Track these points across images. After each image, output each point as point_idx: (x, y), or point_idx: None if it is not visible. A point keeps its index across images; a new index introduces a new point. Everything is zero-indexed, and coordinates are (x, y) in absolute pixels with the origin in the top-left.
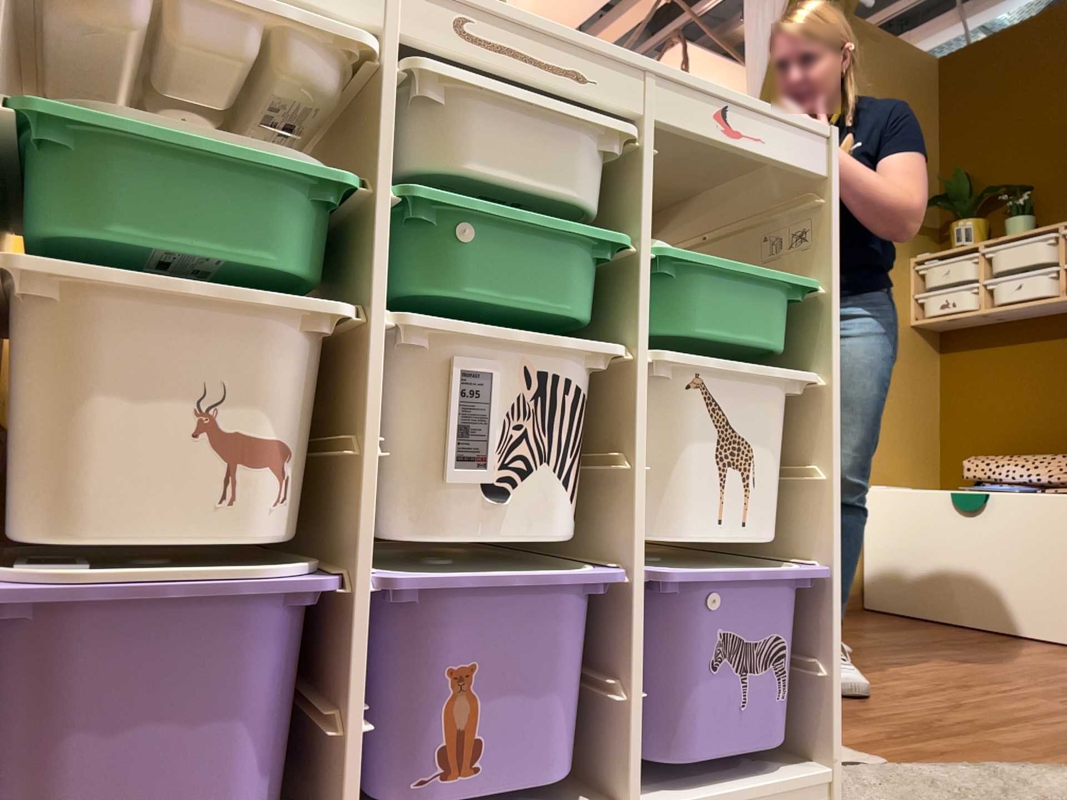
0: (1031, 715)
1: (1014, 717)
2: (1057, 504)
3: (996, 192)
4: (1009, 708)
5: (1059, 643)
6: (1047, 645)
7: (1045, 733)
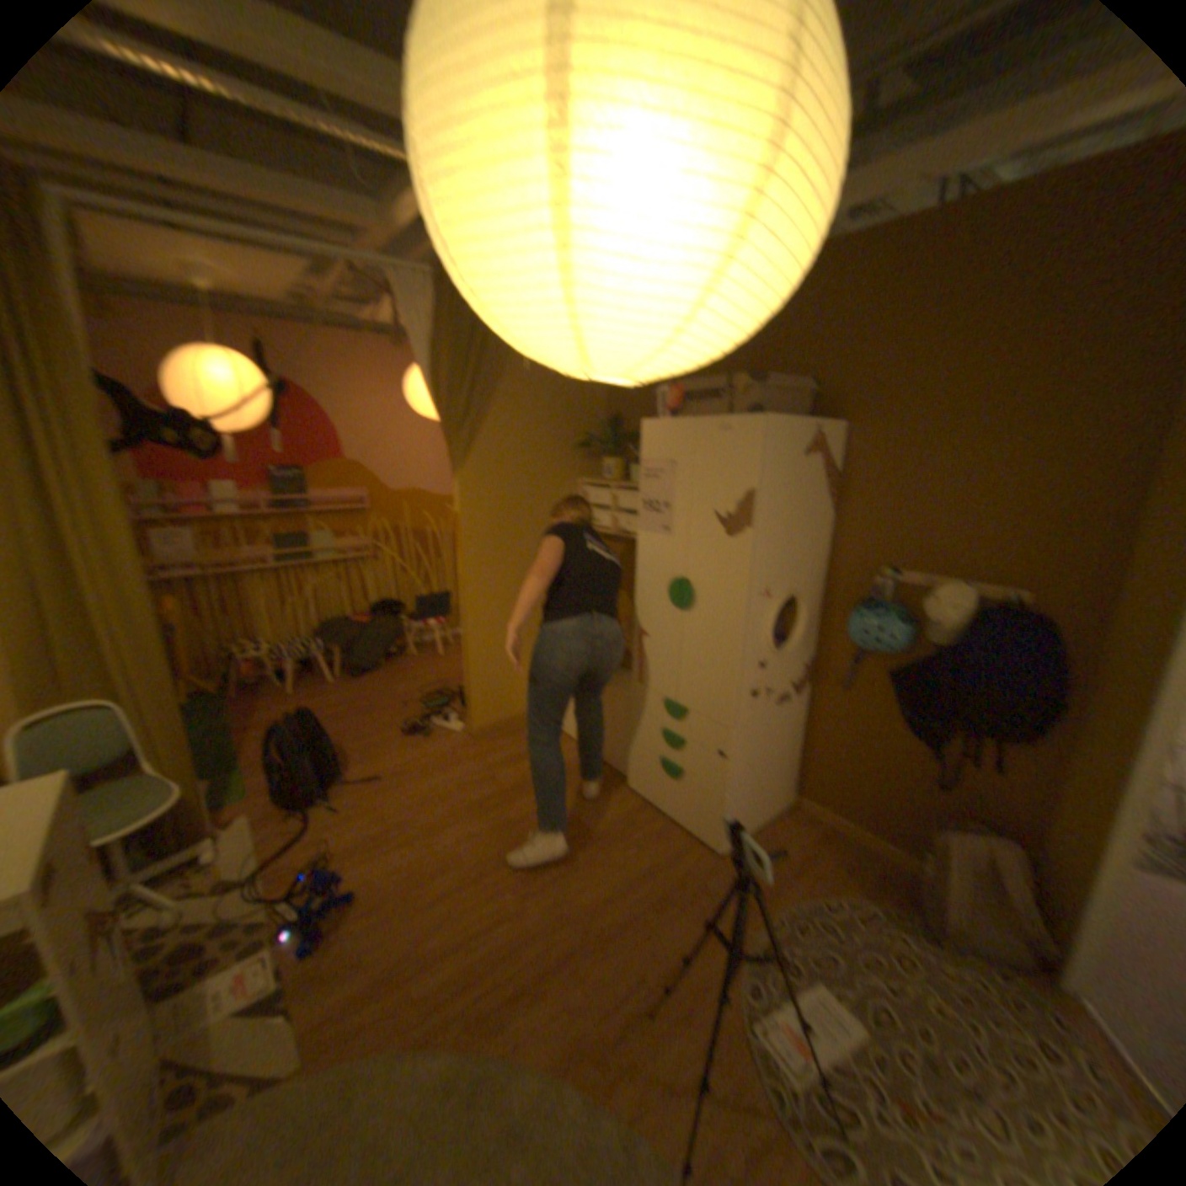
0: (479, 945)
1: (465, 951)
2: (620, 700)
3: (636, 440)
4: (475, 933)
5: (616, 775)
6: (608, 778)
7: (459, 983)
